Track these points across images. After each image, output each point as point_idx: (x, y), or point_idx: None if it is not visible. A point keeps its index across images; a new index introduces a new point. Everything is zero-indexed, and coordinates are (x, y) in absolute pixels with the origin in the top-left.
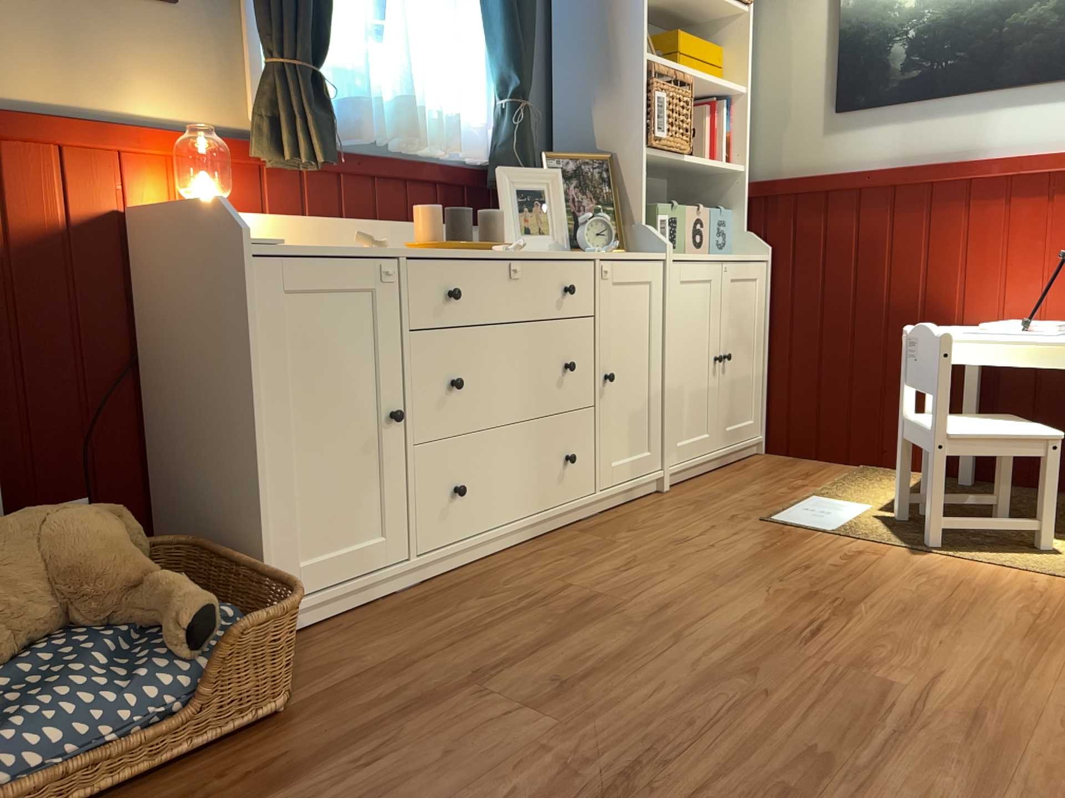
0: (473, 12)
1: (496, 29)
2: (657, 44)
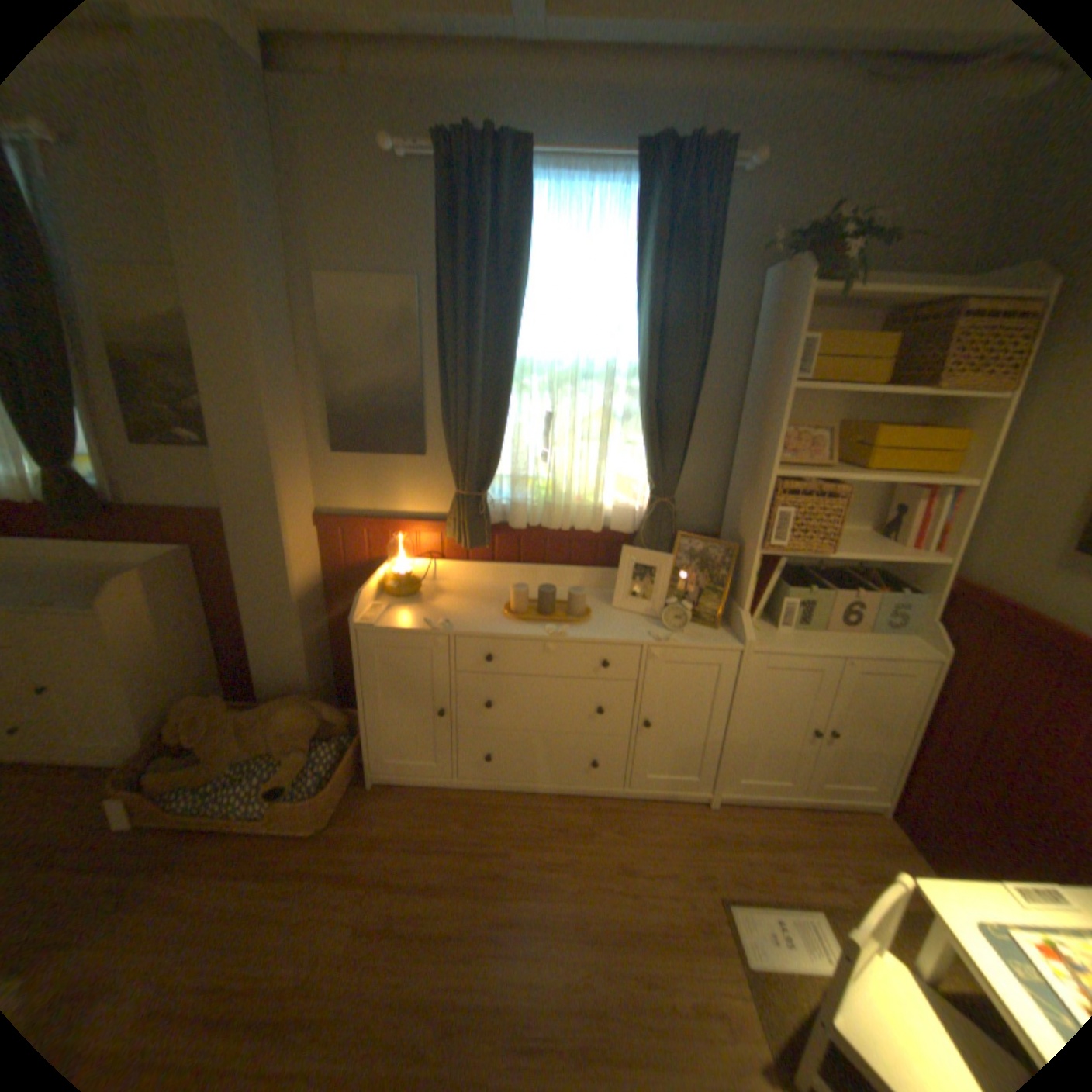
0: (634, 428)
1: (645, 444)
2: (863, 429)
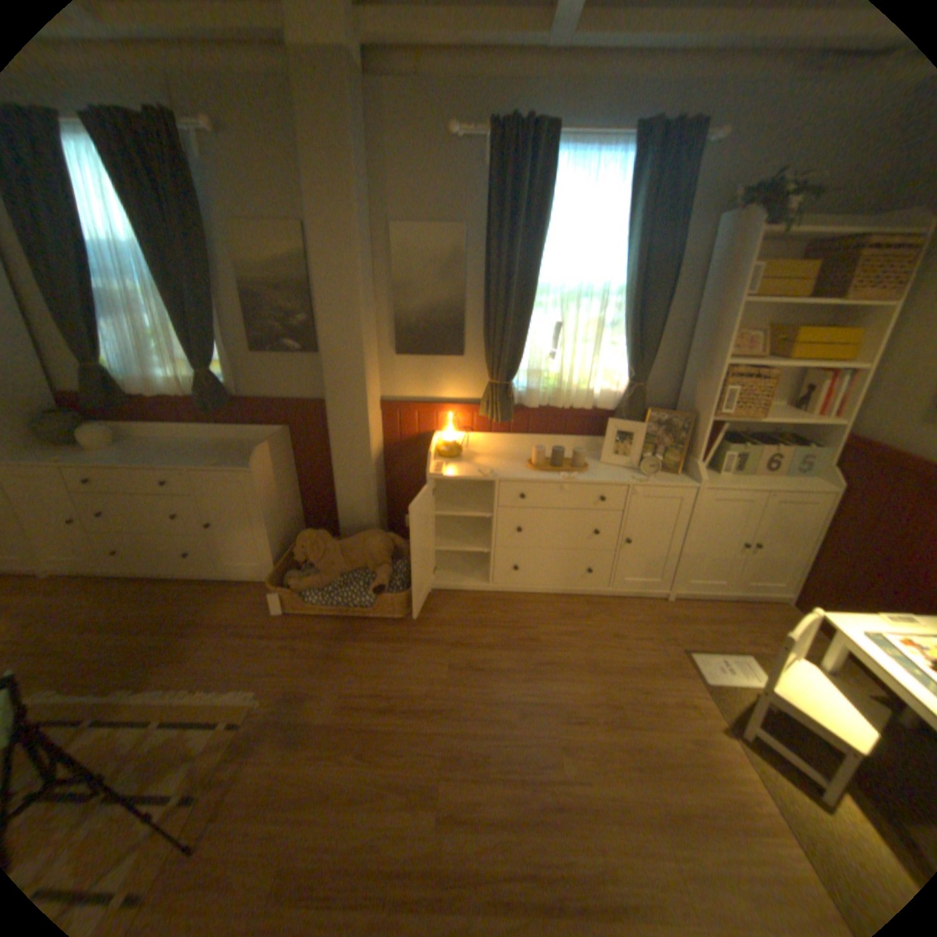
0: (619, 333)
1: (628, 344)
2: (787, 330)
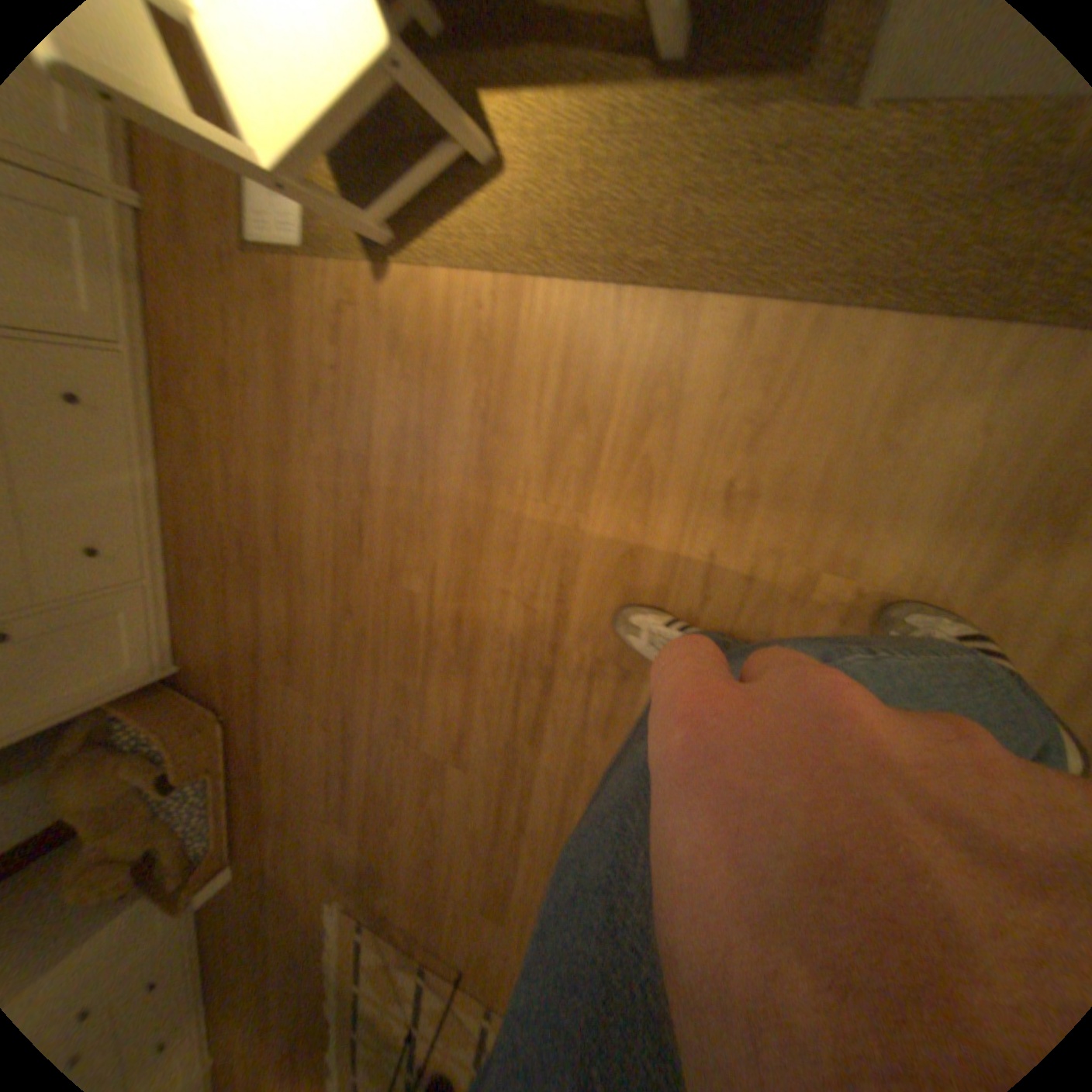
0: None
1: None
2: None
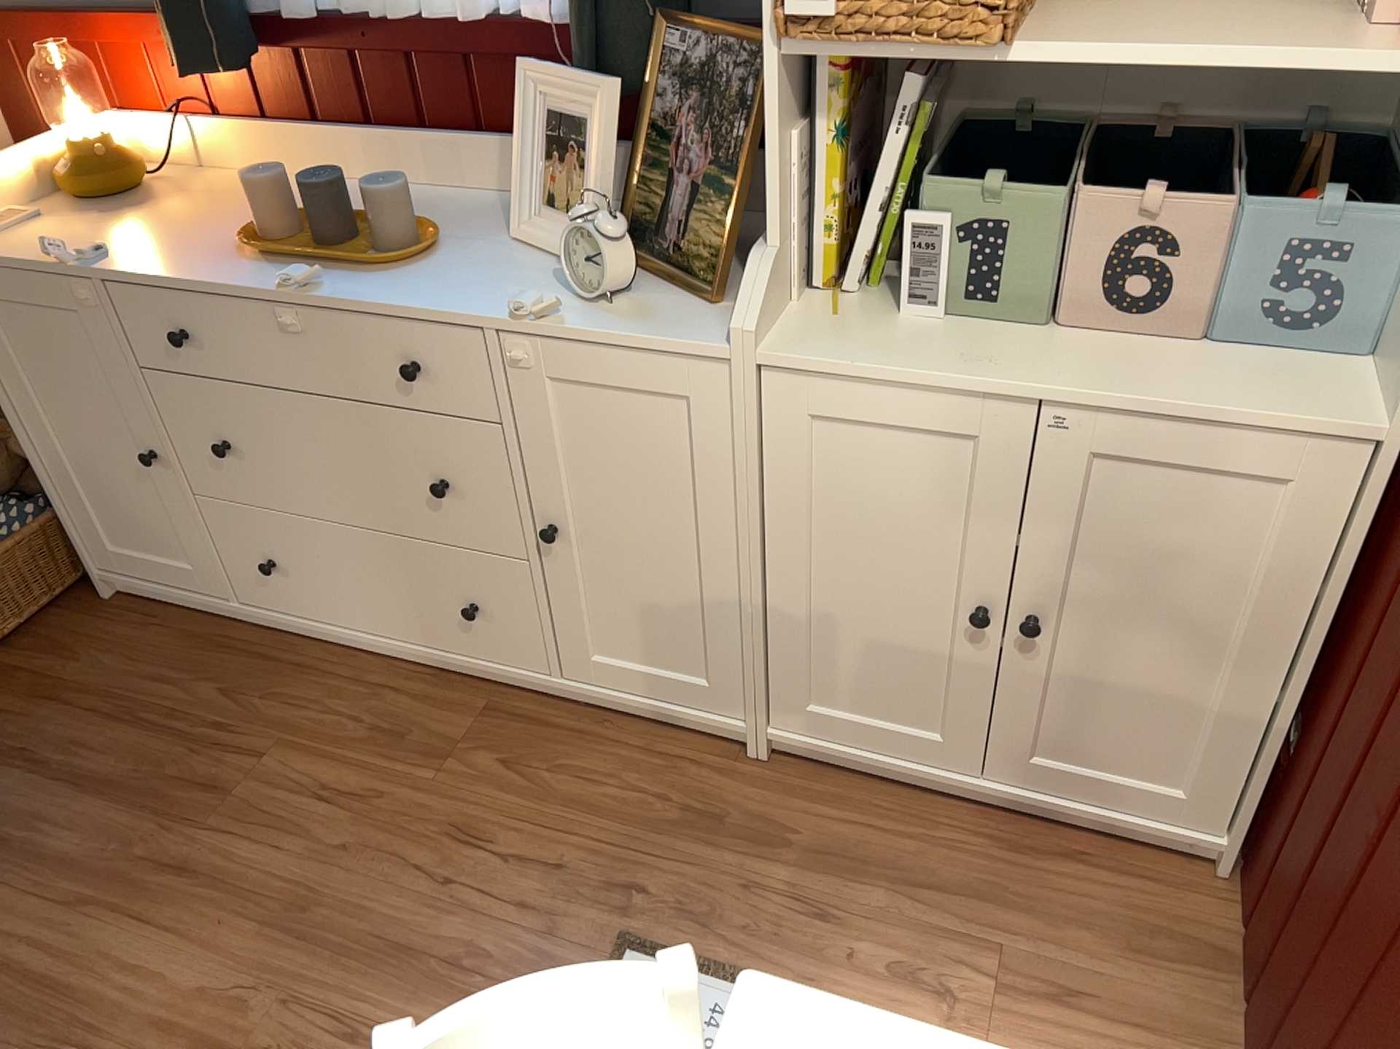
0: None
1: None
2: None
